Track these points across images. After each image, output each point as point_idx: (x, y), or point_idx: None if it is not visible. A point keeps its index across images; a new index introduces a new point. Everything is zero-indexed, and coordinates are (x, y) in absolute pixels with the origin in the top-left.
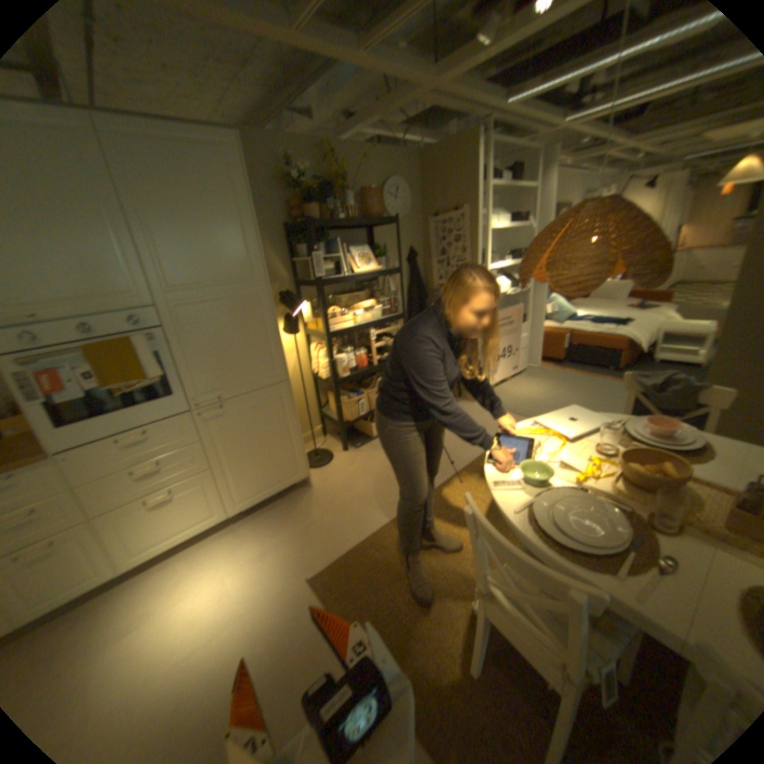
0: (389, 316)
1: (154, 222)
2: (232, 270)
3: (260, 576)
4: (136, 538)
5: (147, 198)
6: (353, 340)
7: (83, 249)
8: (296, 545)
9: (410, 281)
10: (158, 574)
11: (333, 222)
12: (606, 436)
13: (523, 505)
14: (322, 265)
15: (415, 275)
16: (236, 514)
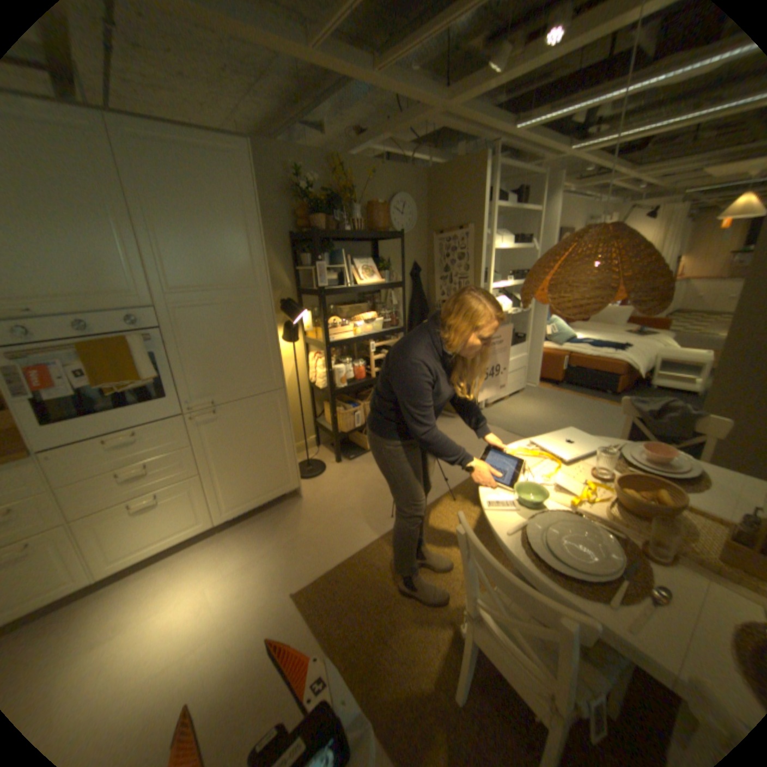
0: (391, 328)
1: (161, 223)
2: (236, 274)
3: (245, 588)
4: (119, 542)
5: (156, 199)
6: (354, 351)
7: (88, 245)
8: (283, 557)
9: (413, 295)
10: (138, 580)
11: (339, 232)
12: (602, 460)
13: (517, 527)
14: (326, 274)
15: (418, 289)
16: (224, 521)
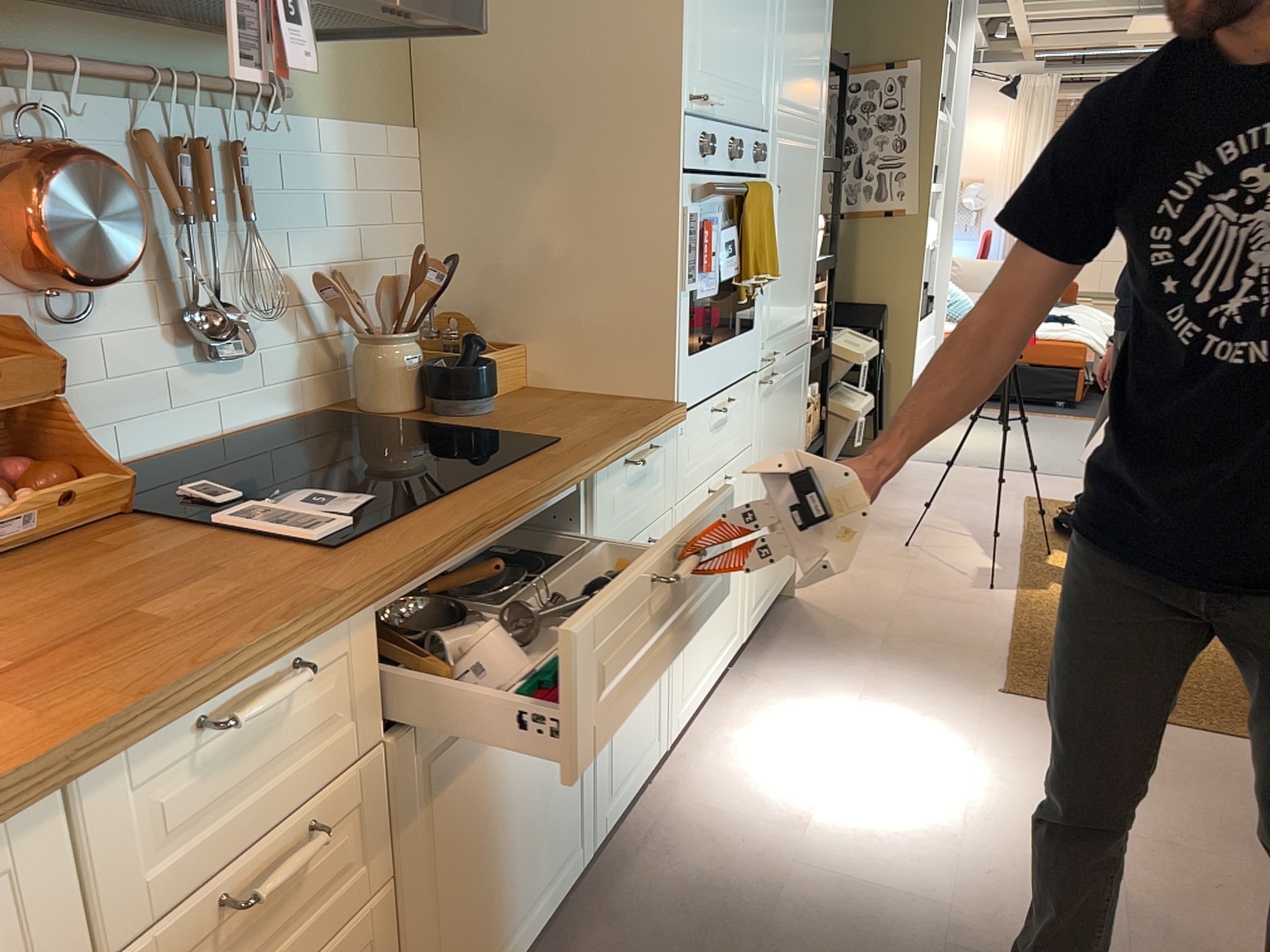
0: None
1: None
2: (814, 93)
3: (915, 704)
4: (693, 652)
5: None
6: None
7: None
8: (907, 662)
9: None
10: (703, 749)
11: None
12: None
13: None
14: None
15: None
16: (750, 633)
